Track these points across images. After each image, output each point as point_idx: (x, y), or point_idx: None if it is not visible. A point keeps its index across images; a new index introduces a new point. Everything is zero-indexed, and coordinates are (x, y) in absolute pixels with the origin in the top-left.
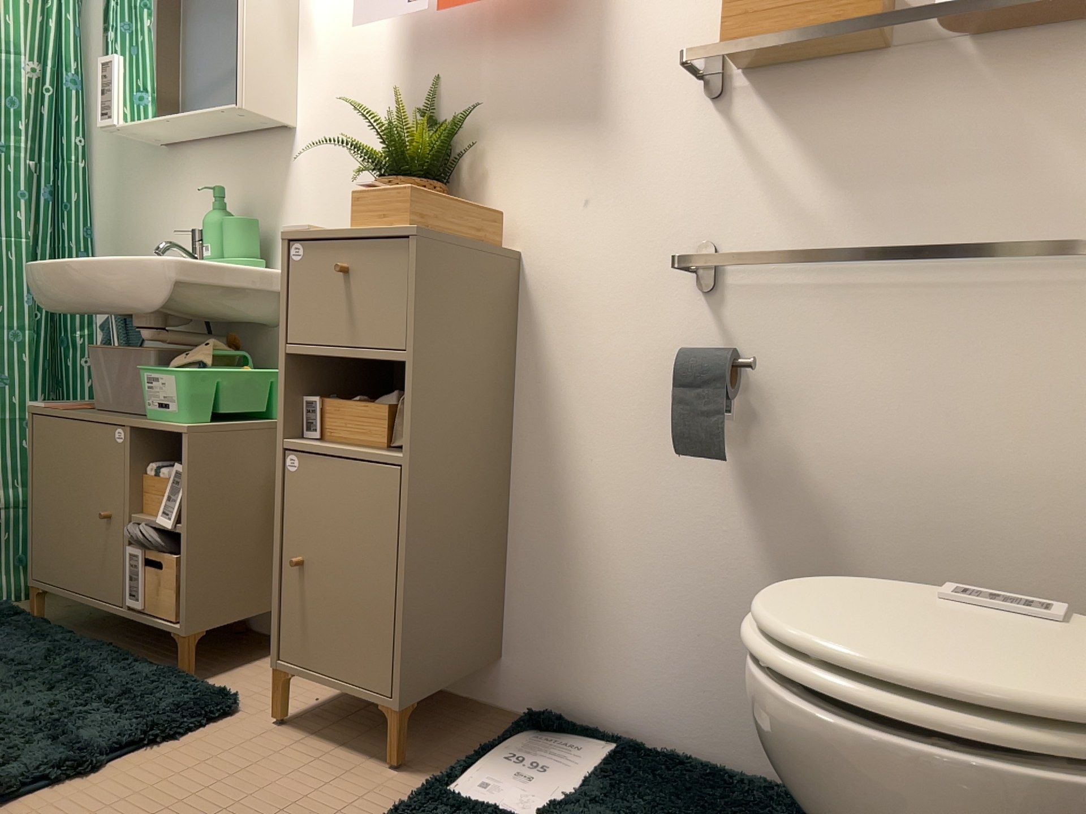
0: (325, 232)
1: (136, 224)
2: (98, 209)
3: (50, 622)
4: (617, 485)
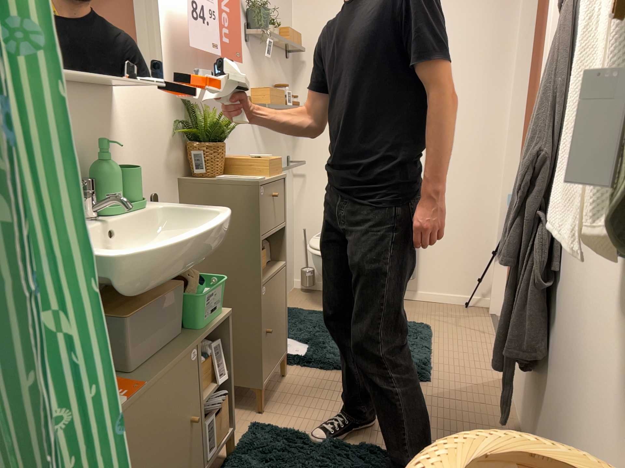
0: (270, 180)
1: None
2: None
3: None
4: None
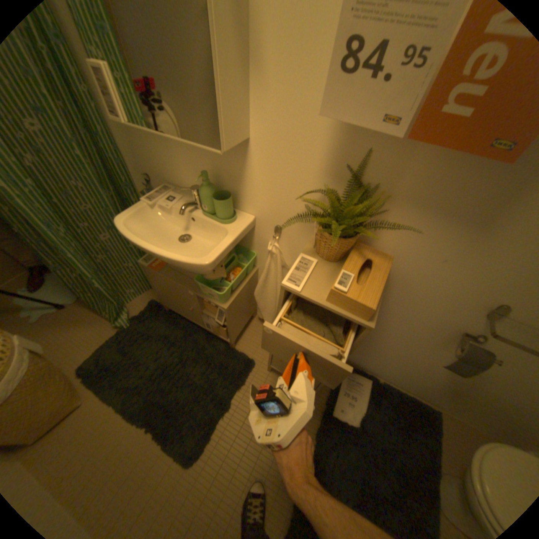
0: (312, 299)
1: (144, 151)
2: (115, 132)
3: (174, 313)
4: (400, 339)
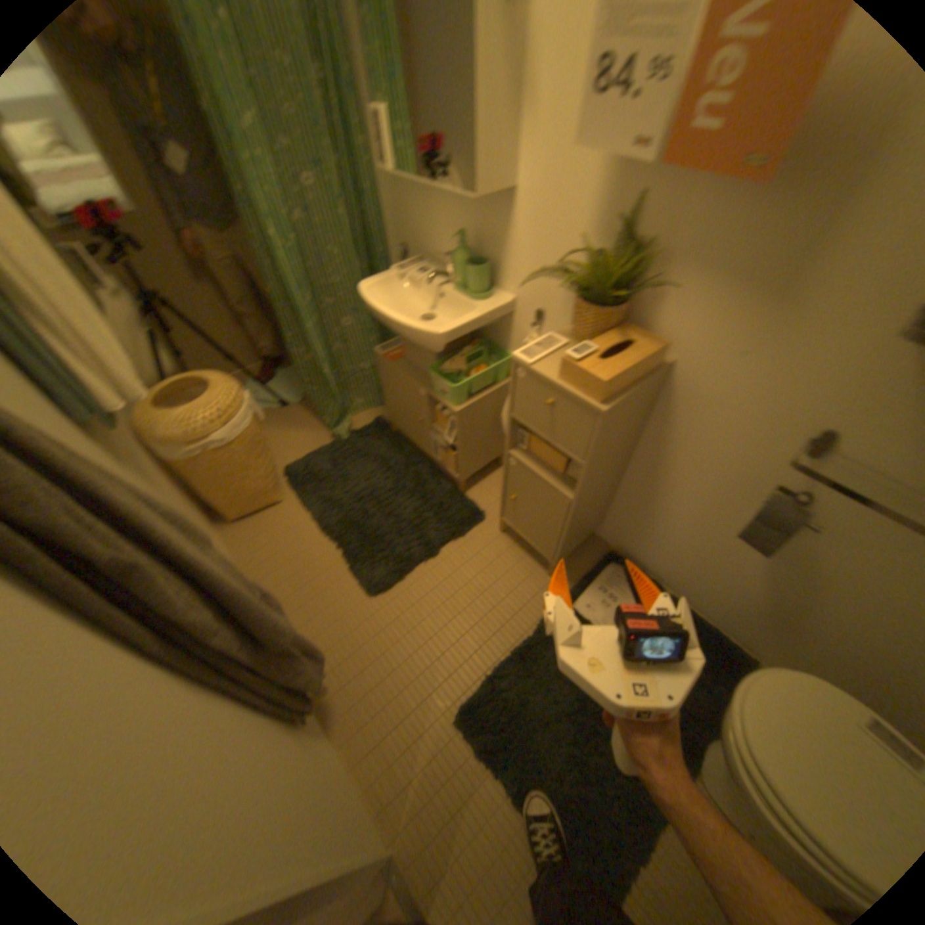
0: (544, 375)
1: (409, 213)
2: (384, 191)
3: (404, 436)
4: (695, 504)
